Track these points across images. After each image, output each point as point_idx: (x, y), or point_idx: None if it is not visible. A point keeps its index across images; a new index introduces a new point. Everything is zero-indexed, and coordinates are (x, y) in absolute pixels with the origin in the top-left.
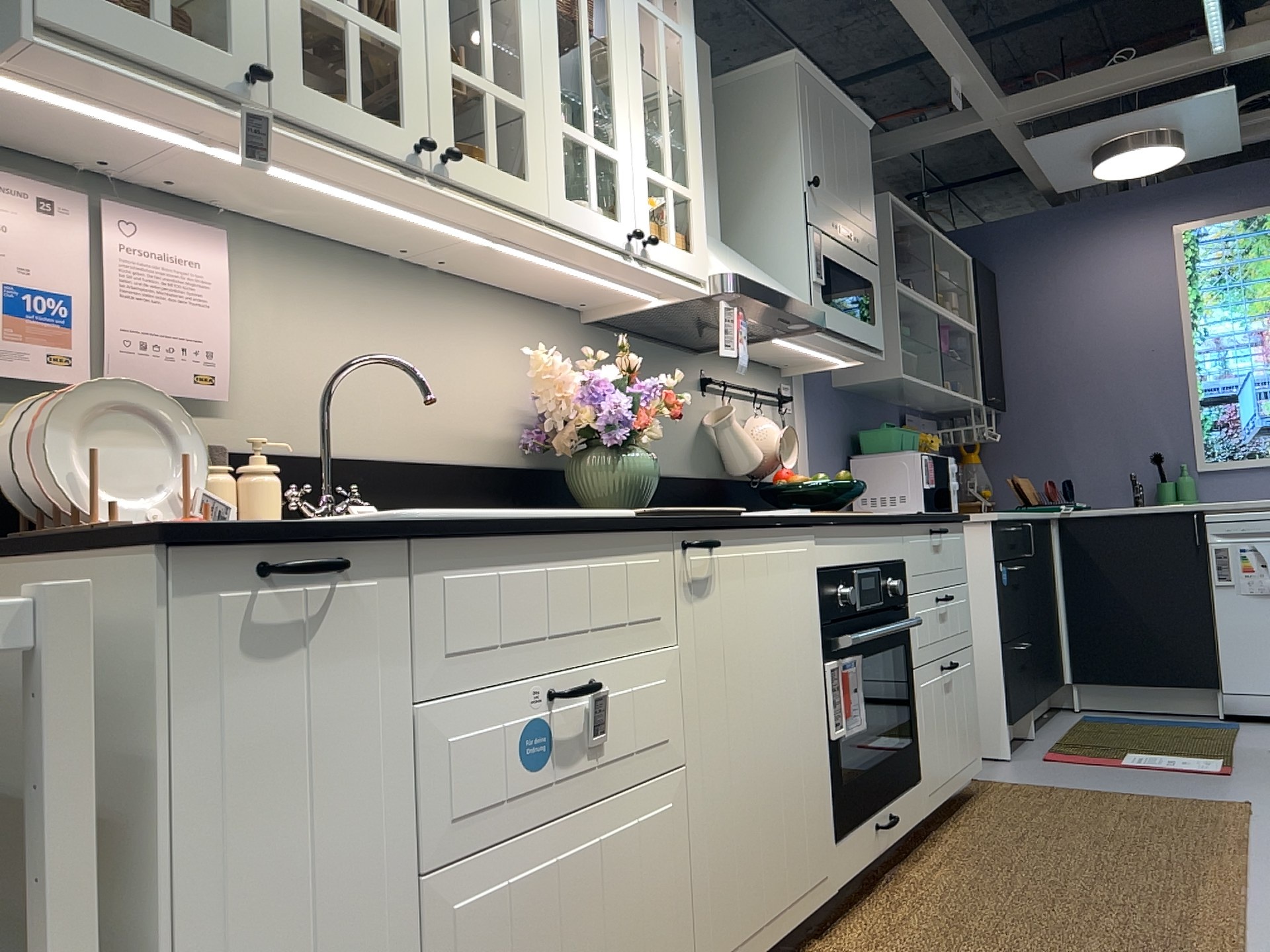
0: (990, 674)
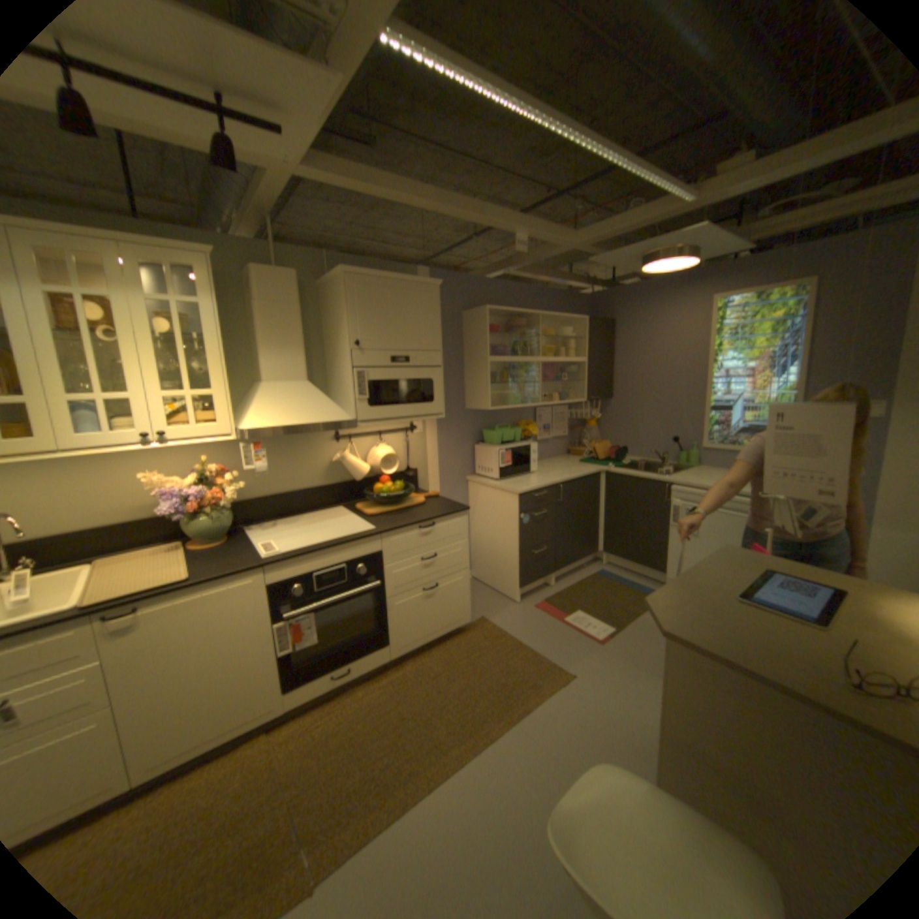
0: (513, 564)
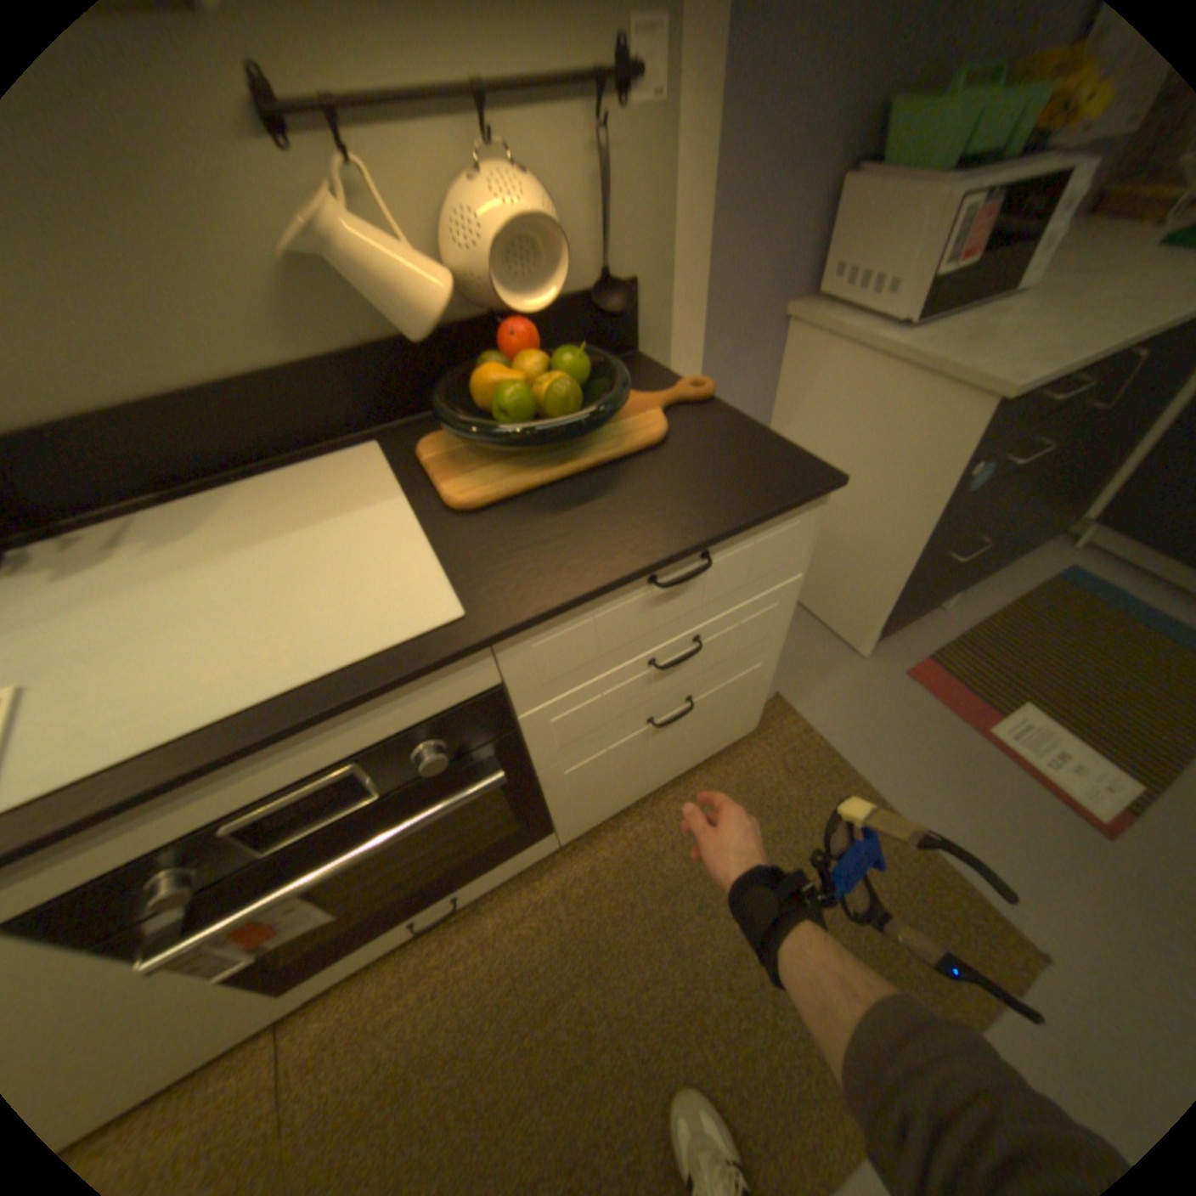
0: (884, 582)
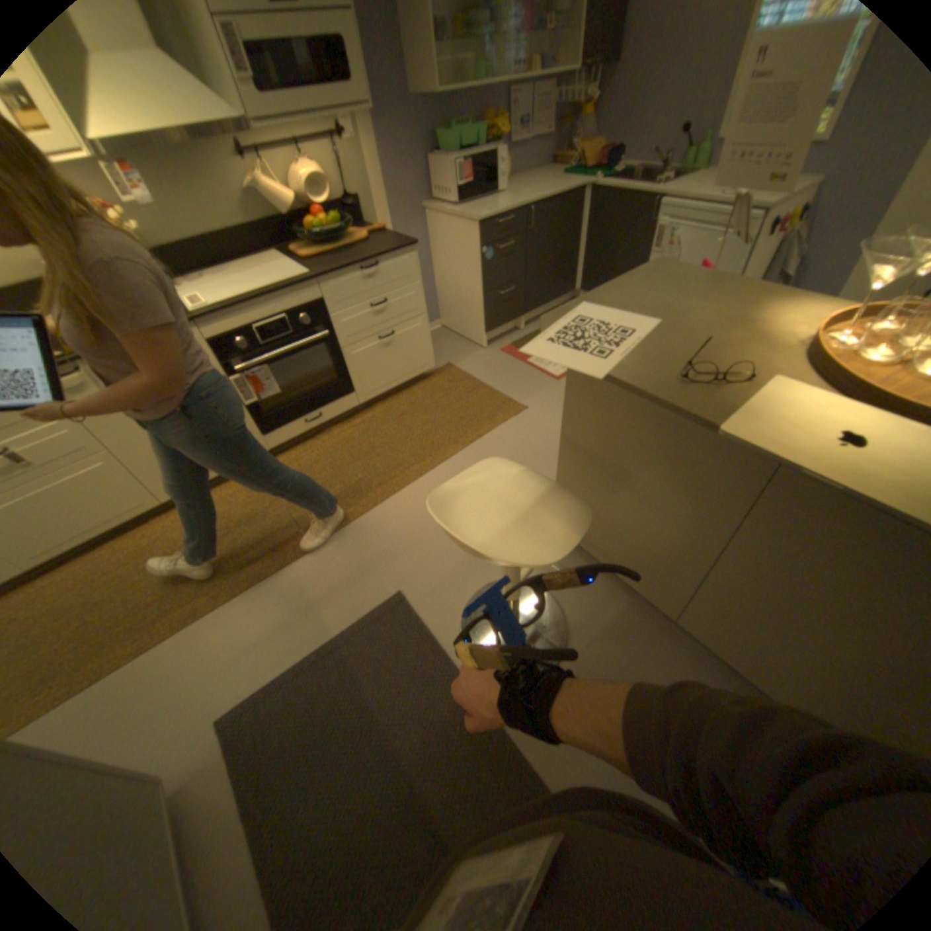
0: (478, 308)
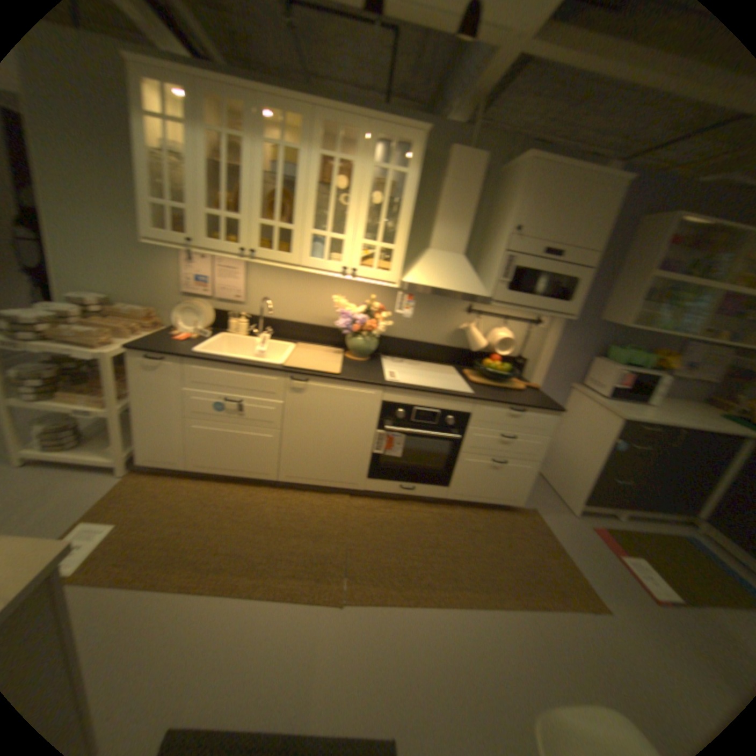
0: (588, 481)
